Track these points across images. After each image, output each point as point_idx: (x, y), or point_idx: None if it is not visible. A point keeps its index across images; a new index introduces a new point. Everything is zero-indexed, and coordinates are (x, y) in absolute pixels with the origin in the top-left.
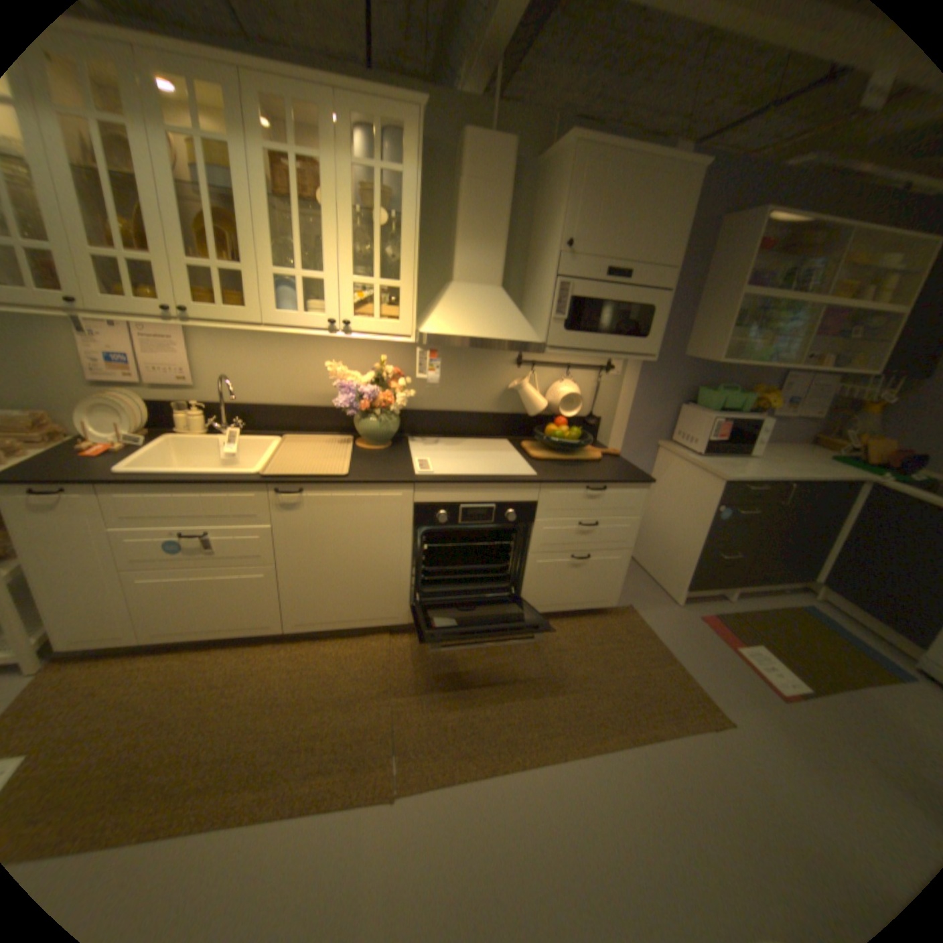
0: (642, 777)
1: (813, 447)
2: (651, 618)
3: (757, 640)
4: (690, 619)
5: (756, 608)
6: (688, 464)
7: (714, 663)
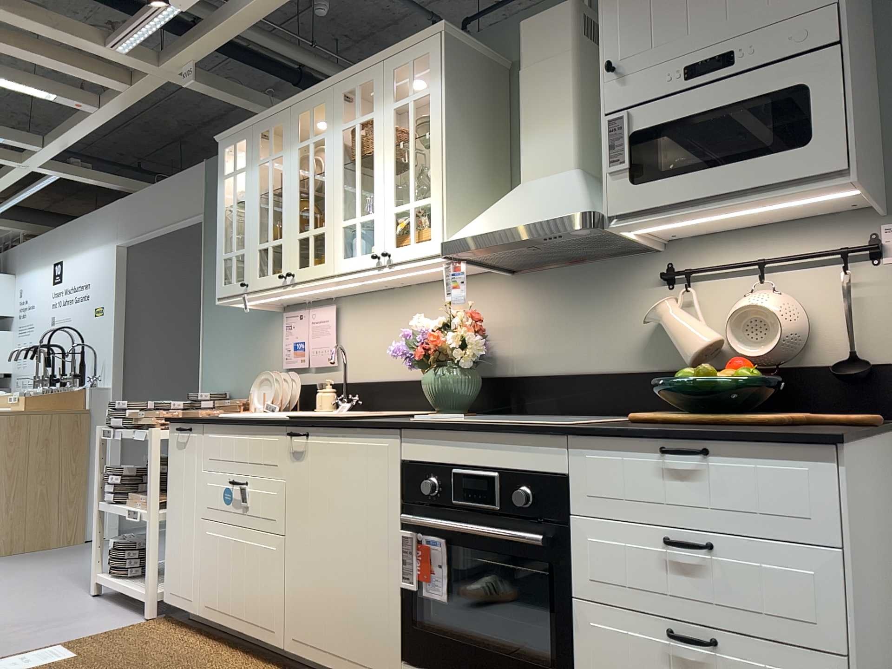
0: None
1: None
2: None
3: None
4: None
5: None
6: None
7: None
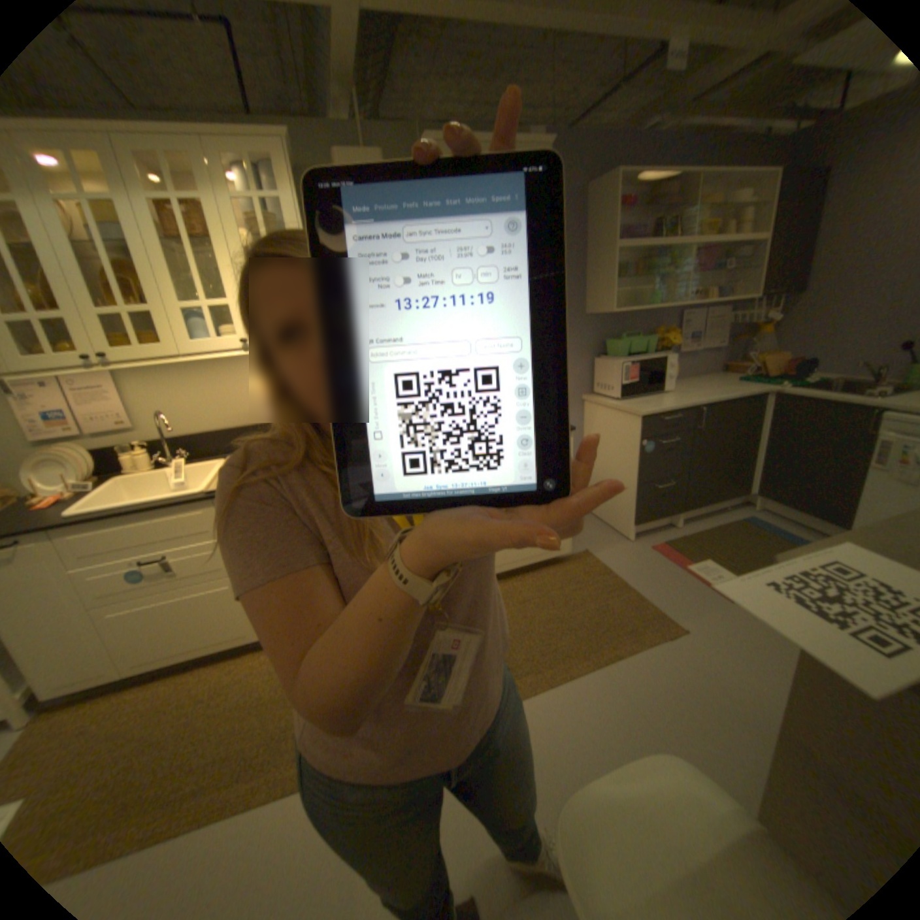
0: (606, 692)
1: (724, 374)
2: (606, 556)
3: (704, 555)
4: (642, 550)
5: (702, 528)
6: (609, 409)
7: (666, 583)
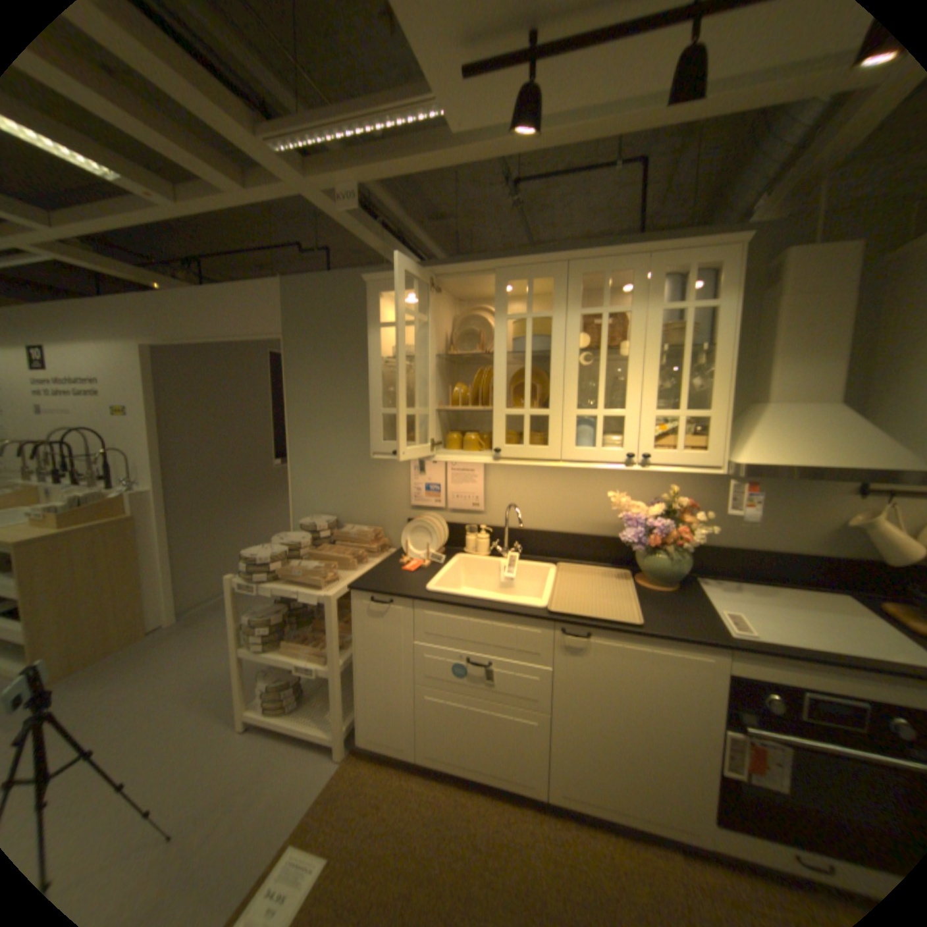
0: None
1: None
2: None
3: None
4: None
5: None
6: None
7: None
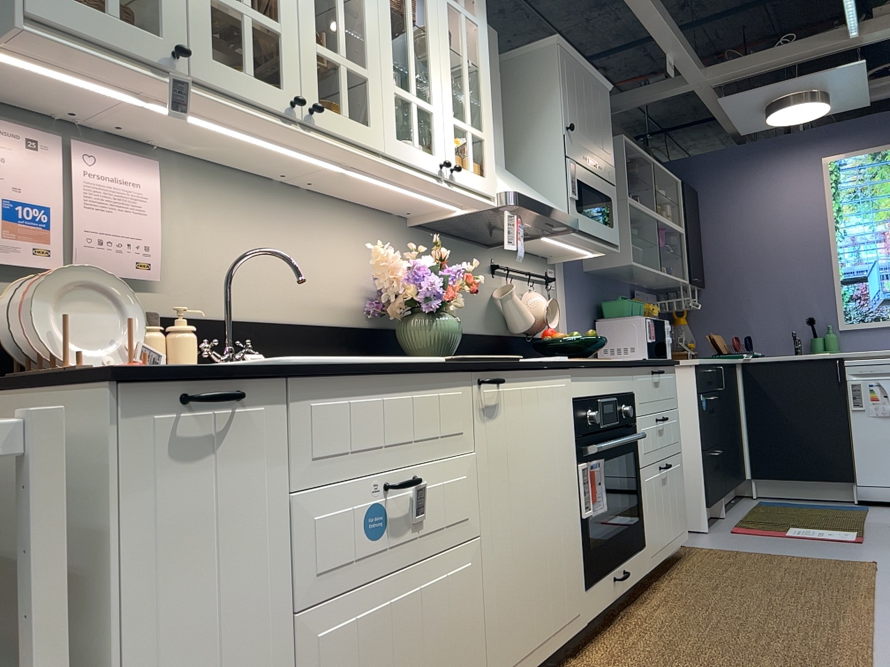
0: None
1: None
2: (707, 544)
3: (780, 525)
4: (726, 534)
5: (740, 513)
6: None
7: (792, 545)
